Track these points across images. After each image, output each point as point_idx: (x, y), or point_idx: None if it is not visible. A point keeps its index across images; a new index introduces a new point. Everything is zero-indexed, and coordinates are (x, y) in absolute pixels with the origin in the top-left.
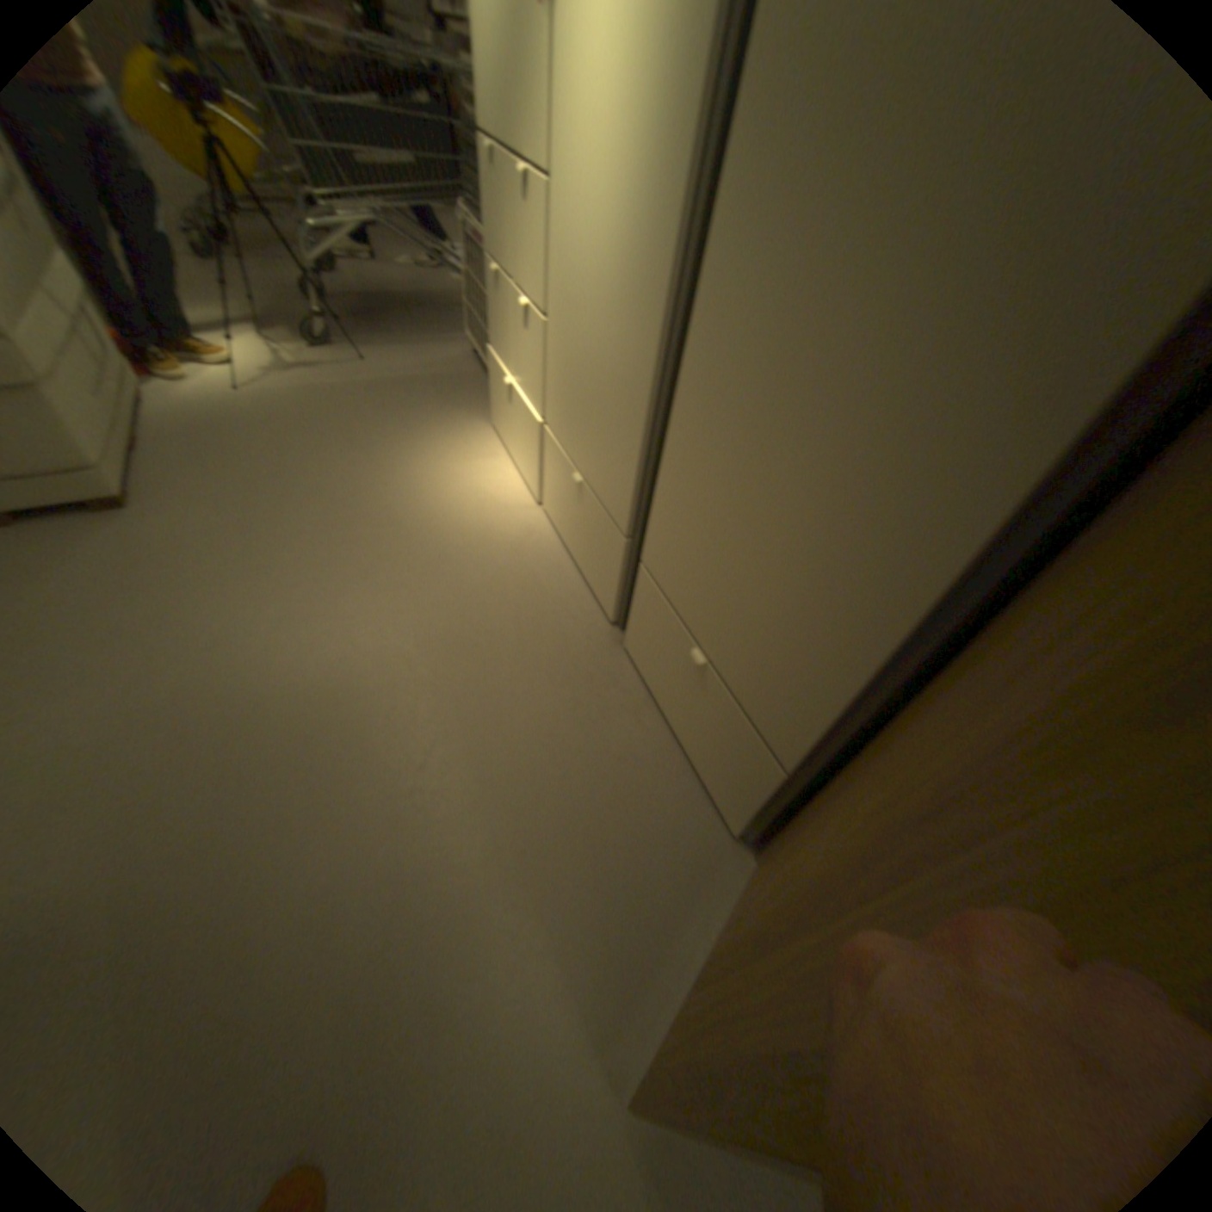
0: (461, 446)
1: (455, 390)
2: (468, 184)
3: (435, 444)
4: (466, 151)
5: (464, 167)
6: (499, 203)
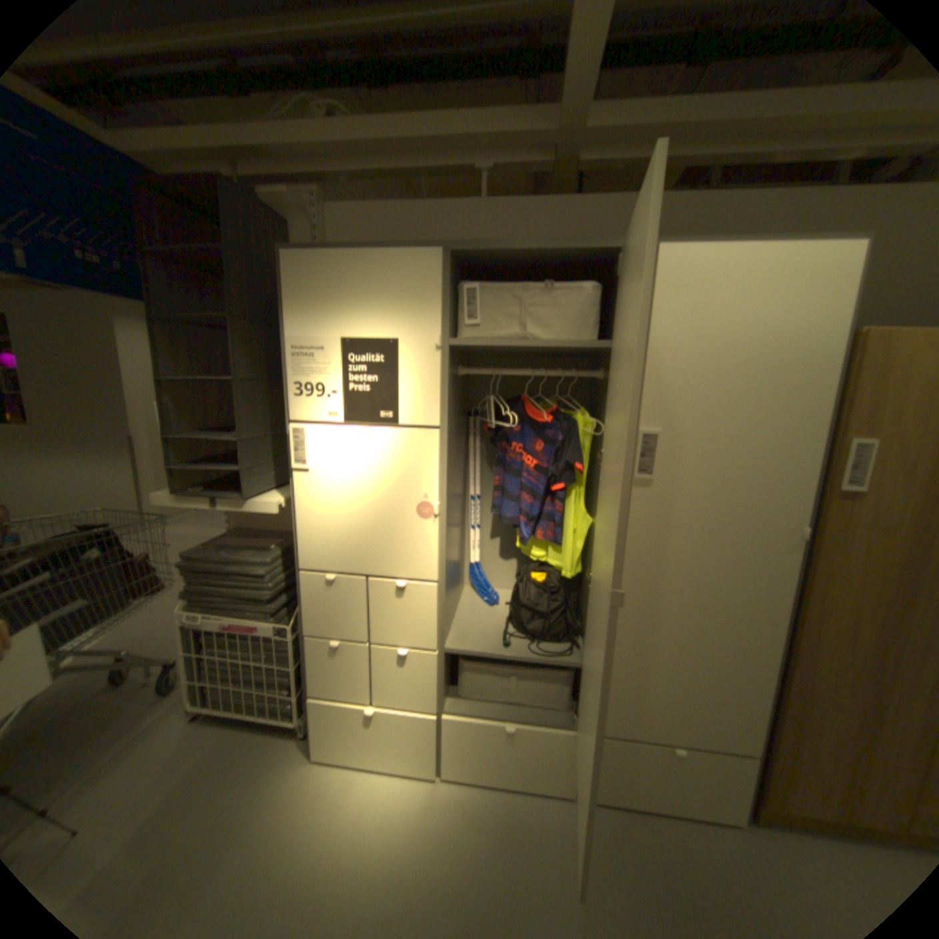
0: (316, 804)
1: (231, 767)
2: (199, 597)
3: (294, 826)
4: (197, 577)
5: (192, 587)
6: (345, 605)
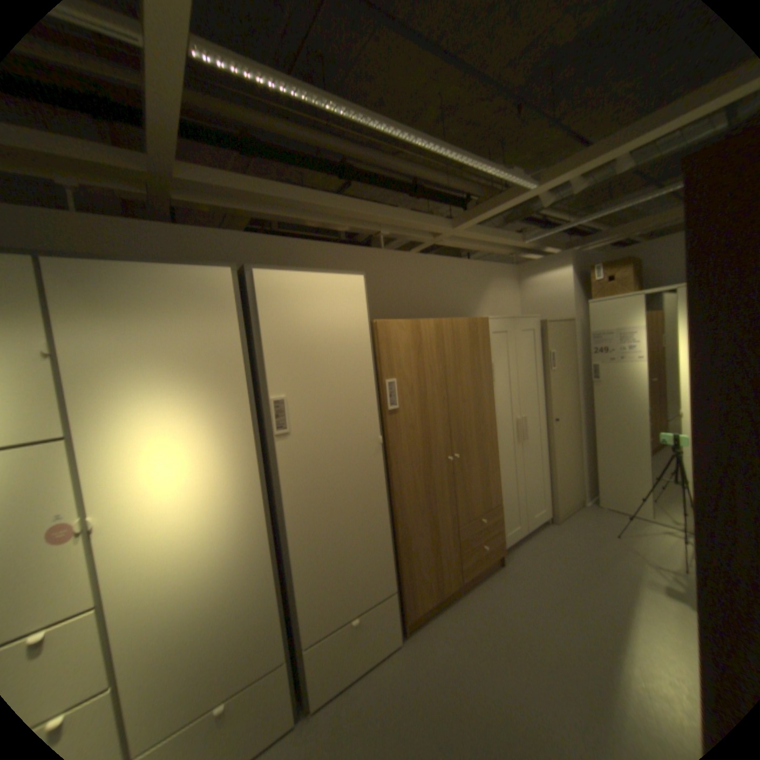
0: None
1: None
2: None
3: None
4: None
5: None
6: None
